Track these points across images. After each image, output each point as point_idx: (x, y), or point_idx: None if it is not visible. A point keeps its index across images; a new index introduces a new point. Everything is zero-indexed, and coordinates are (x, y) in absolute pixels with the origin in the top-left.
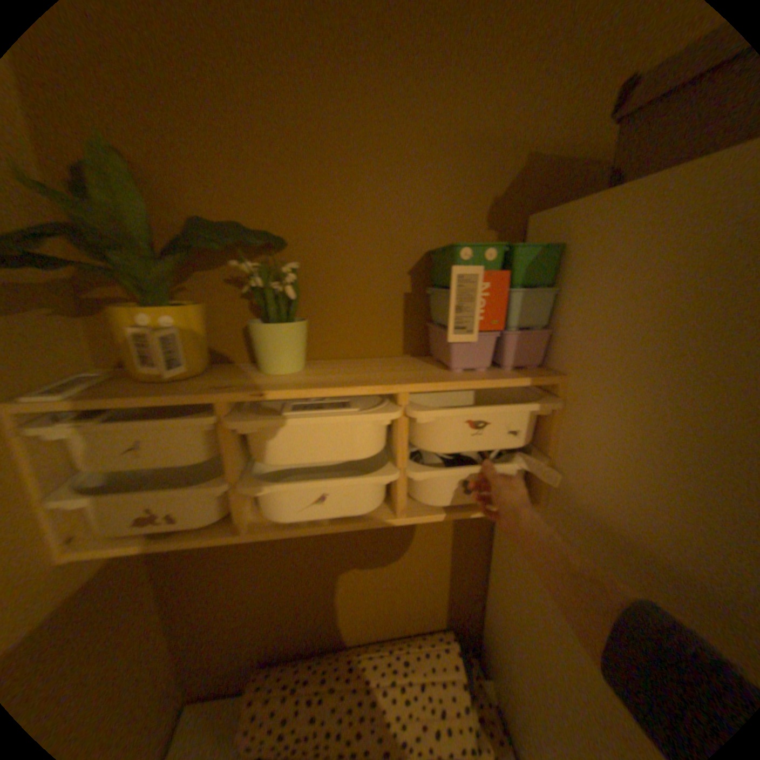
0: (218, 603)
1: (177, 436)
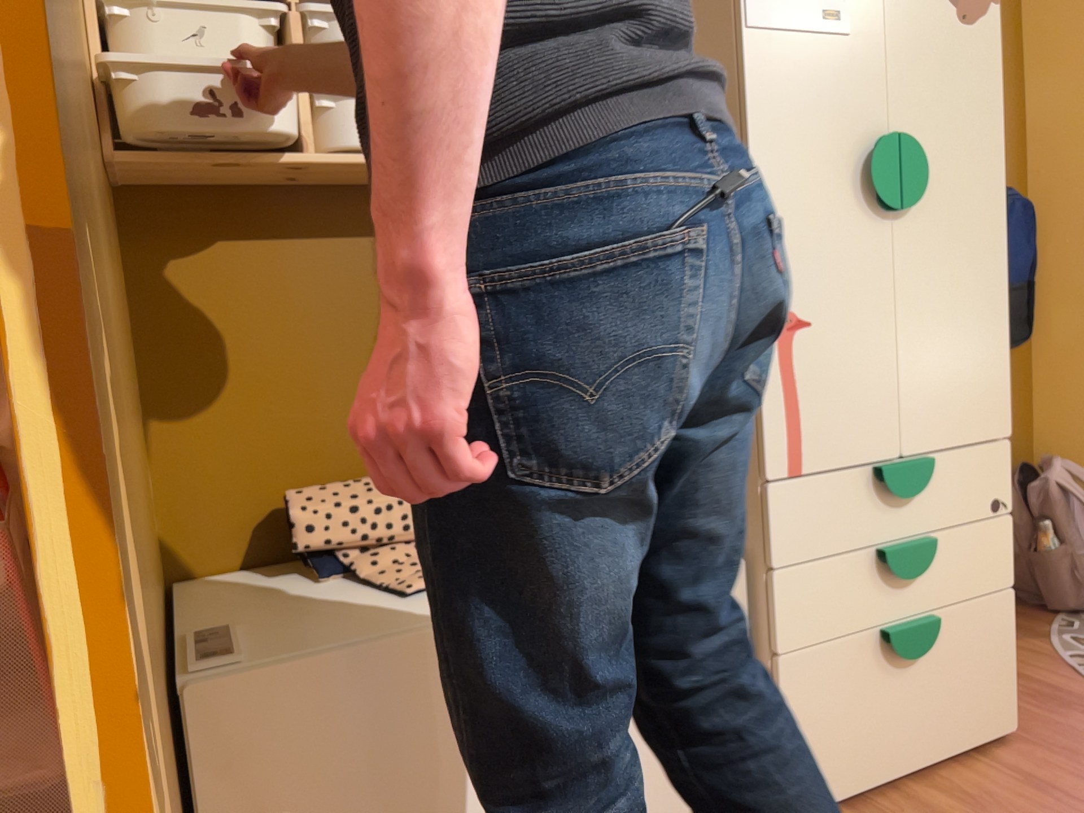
0: (228, 390)
1: (247, 24)
